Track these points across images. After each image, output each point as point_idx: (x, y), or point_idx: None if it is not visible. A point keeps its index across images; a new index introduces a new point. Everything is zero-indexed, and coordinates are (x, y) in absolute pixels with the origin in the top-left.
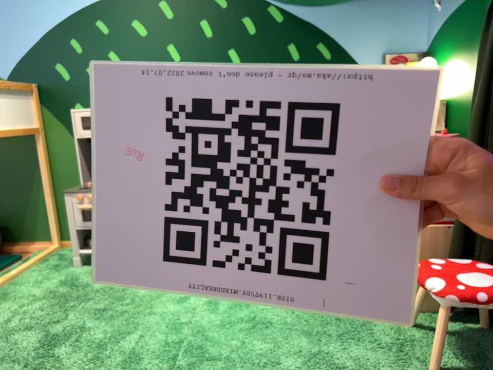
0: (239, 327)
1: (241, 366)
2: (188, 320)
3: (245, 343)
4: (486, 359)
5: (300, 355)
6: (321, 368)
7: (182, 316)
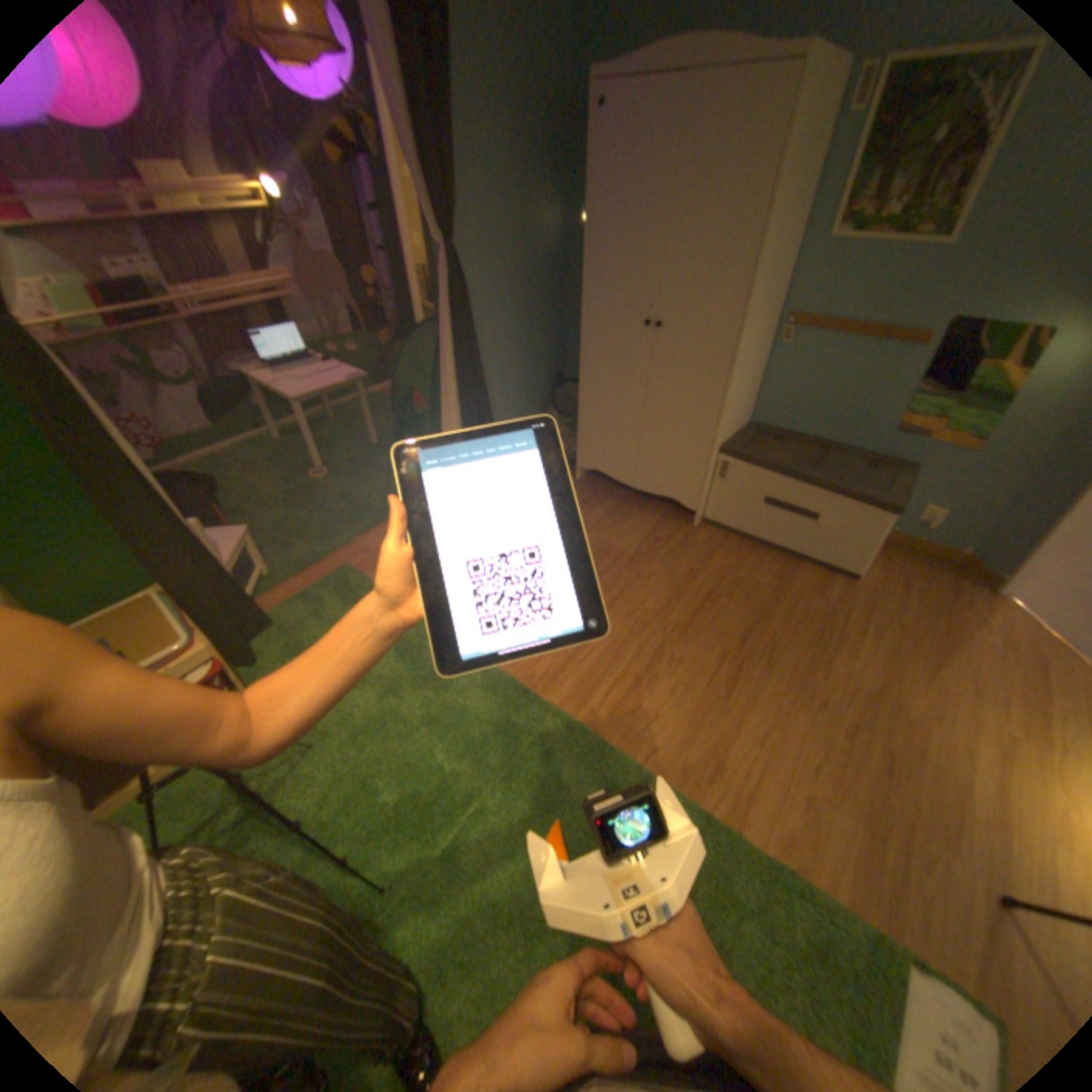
0: (392, 803)
1: (445, 739)
2: (428, 874)
3: (412, 770)
4: (304, 630)
5: (392, 718)
6: (396, 693)
7: (427, 895)
